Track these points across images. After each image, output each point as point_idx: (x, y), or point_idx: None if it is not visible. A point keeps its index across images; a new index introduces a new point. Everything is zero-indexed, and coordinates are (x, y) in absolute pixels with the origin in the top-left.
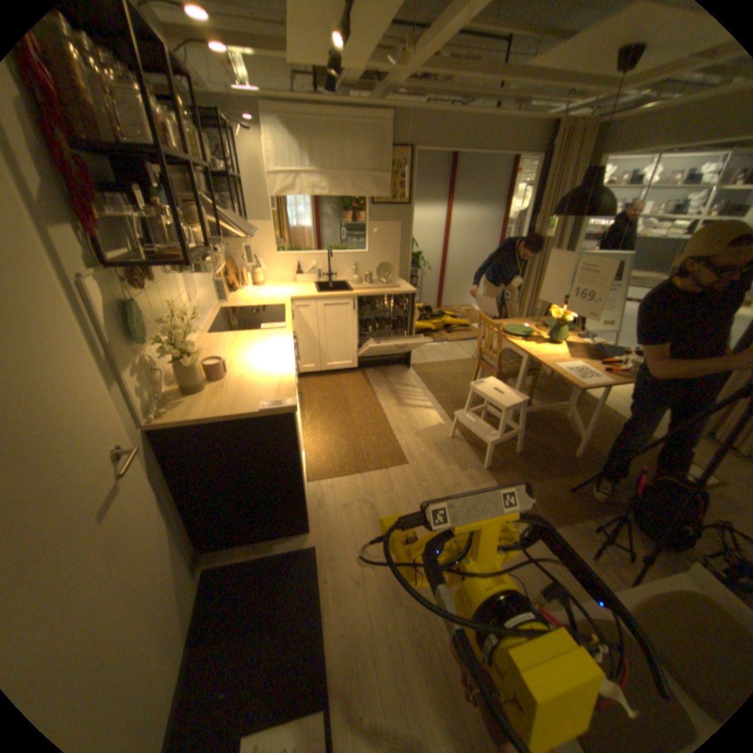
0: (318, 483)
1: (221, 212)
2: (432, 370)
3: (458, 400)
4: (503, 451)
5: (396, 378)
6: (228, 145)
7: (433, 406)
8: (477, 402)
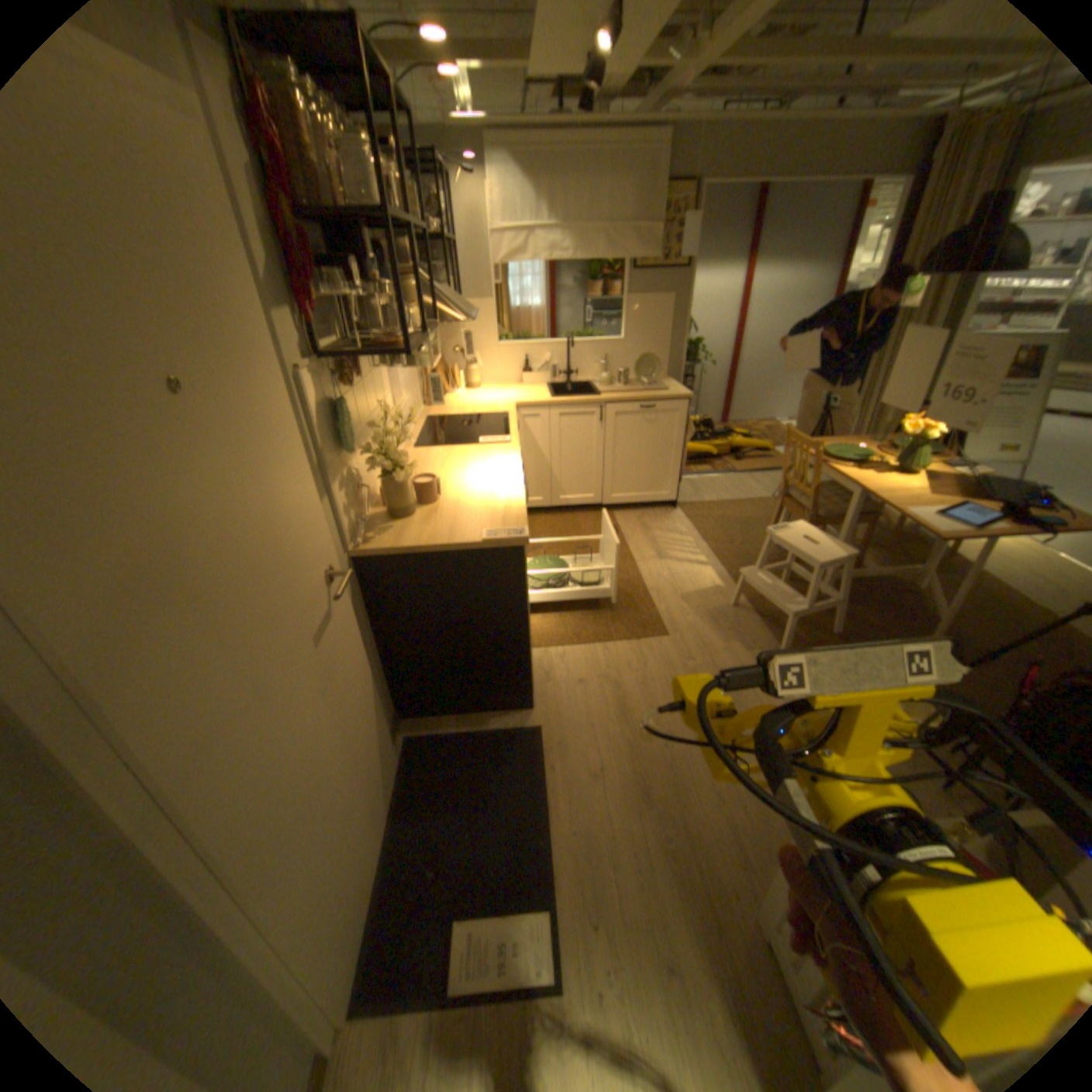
0: (544, 652)
1: (435, 288)
2: (708, 513)
3: (746, 556)
4: (811, 630)
5: (654, 522)
6: (441, 197)
7: (707, 563)
8: (774, 561)
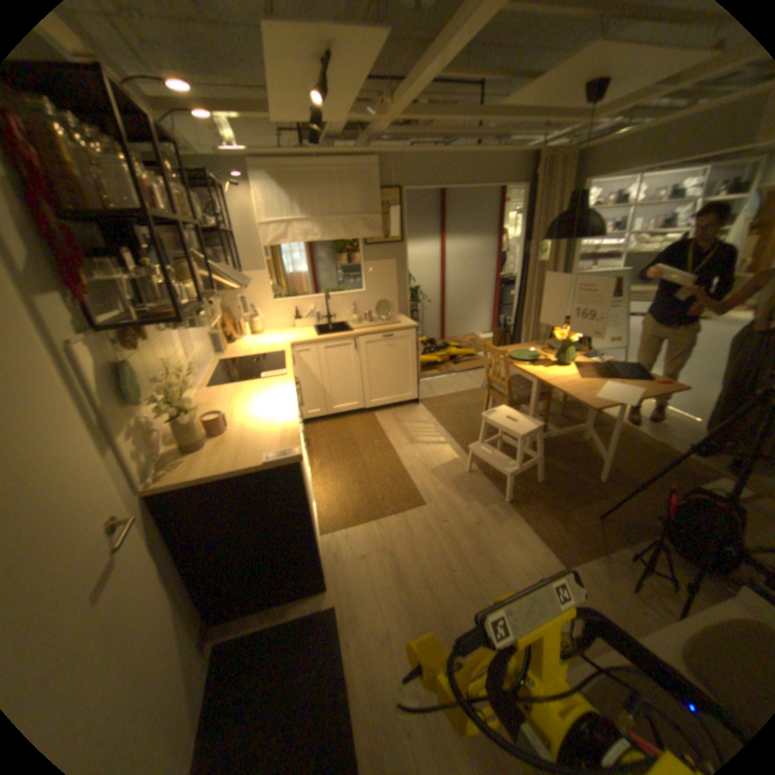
0: (332, 536)
1: (214, 265)
2: (441, 404)
3: (471, 433)
4: (524, 482)
5: (405, 416)
6: (218, 201)
7: (446, 442)
8: (491, 434)
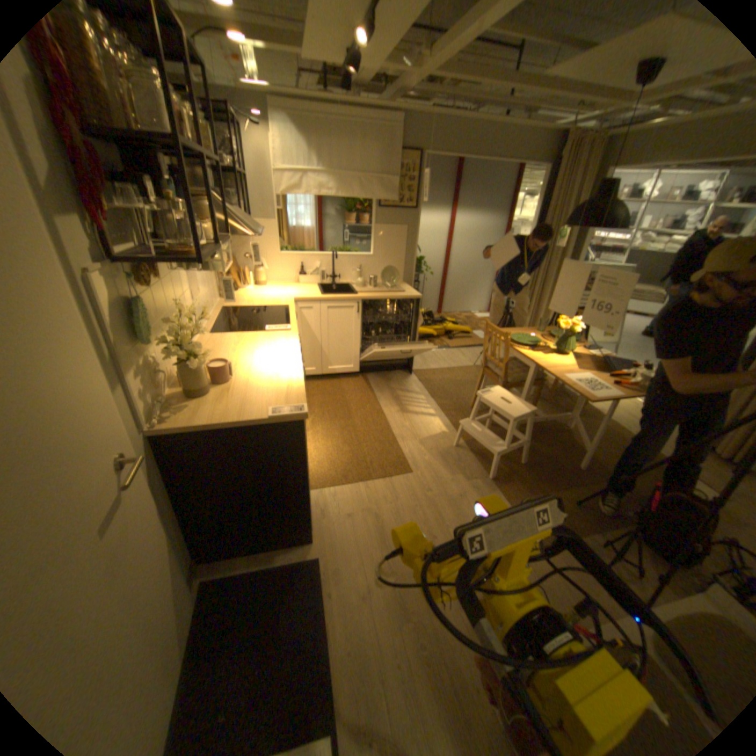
0: (320, 492)
1: (229, 208)
2: (434, 376)
3: (461, 408)
4: (508, 461)
5: (398, 384)
6: (234, 140)
7: (436, 414)
8: (480, 411)
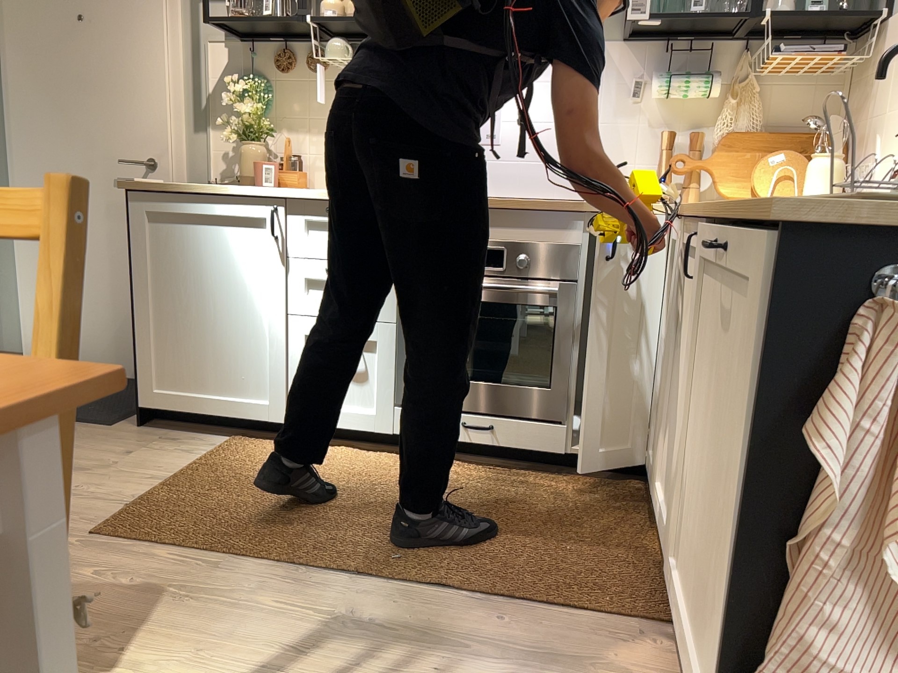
0: (209, 442)
1: None
2: None
3: None
4: None
5: None
6: None
7: None
8: None
